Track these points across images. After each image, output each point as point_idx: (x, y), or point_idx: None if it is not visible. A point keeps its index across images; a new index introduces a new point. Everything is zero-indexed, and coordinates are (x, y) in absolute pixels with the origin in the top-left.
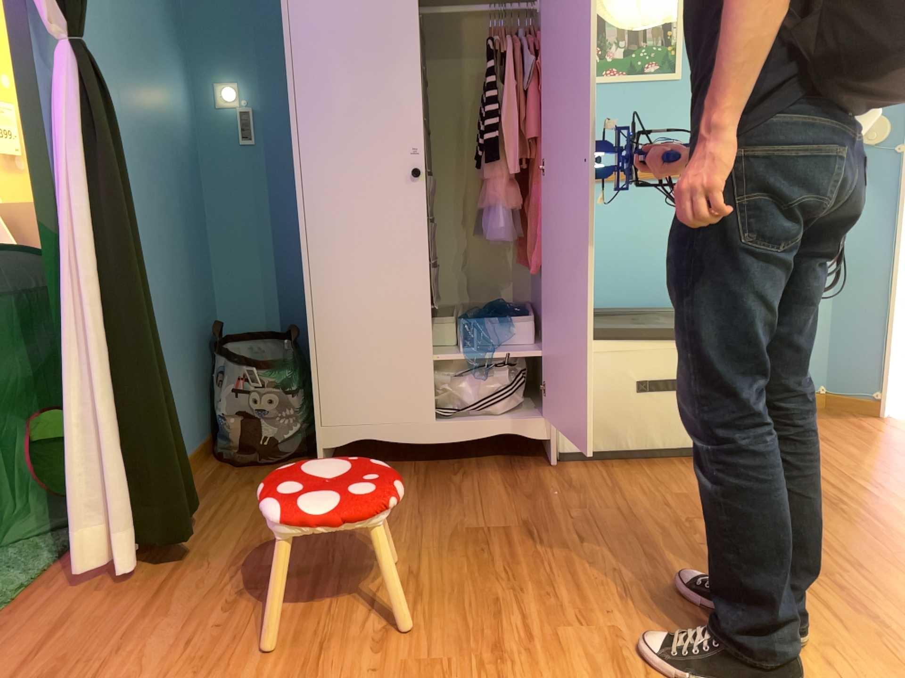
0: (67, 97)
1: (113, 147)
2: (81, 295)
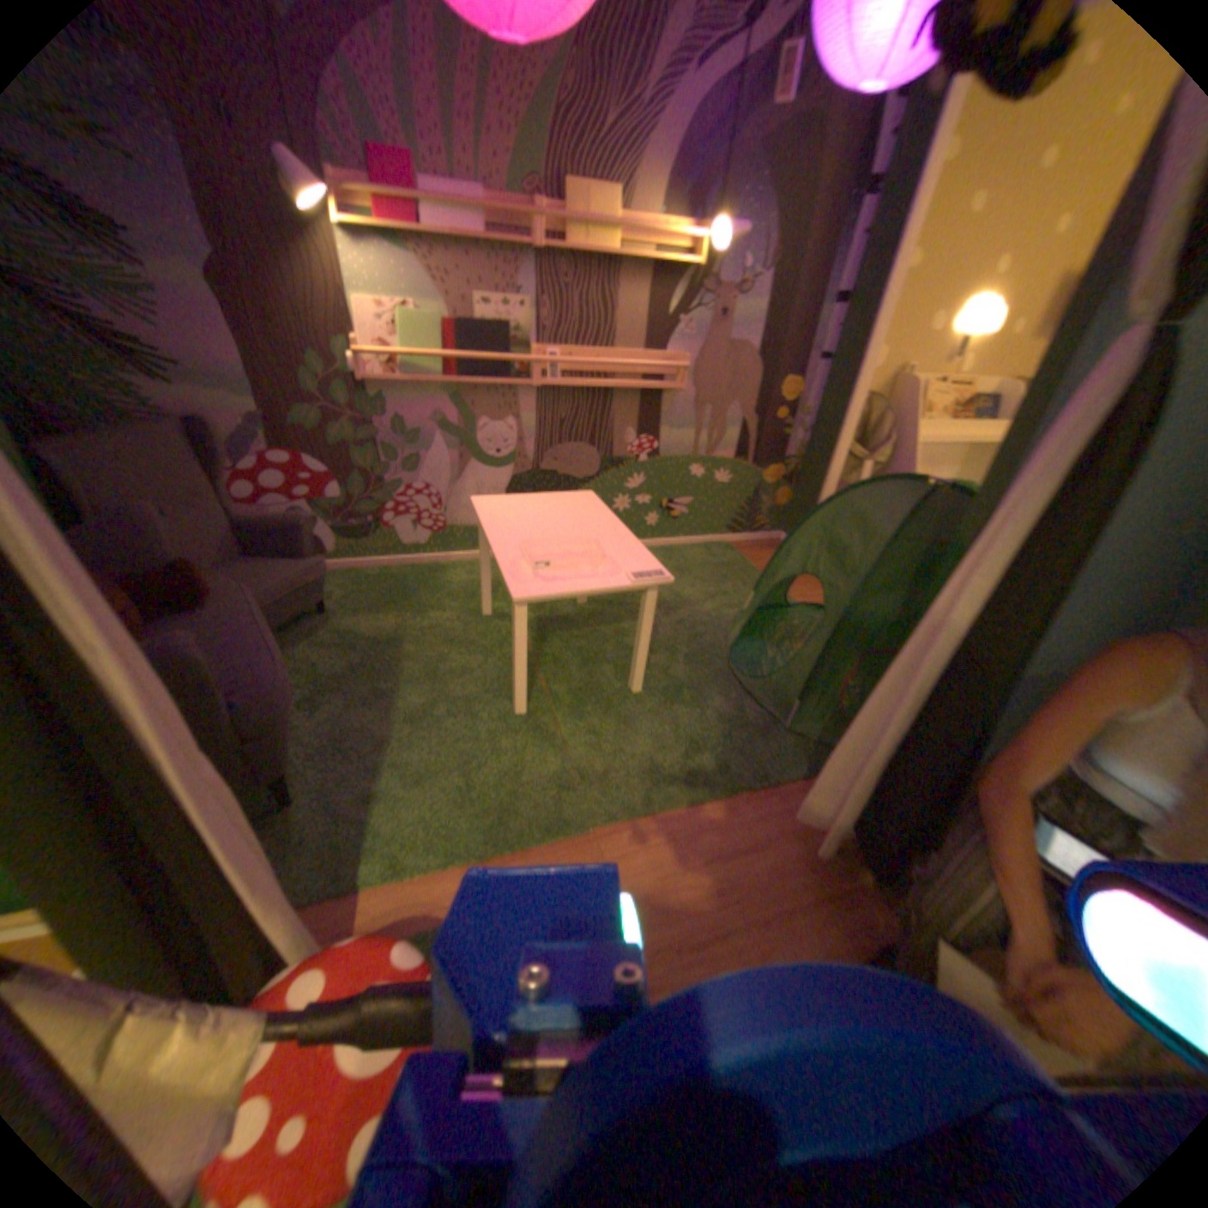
0: (1084, 415)
1: (1111, 487)
2: (937, 640)
